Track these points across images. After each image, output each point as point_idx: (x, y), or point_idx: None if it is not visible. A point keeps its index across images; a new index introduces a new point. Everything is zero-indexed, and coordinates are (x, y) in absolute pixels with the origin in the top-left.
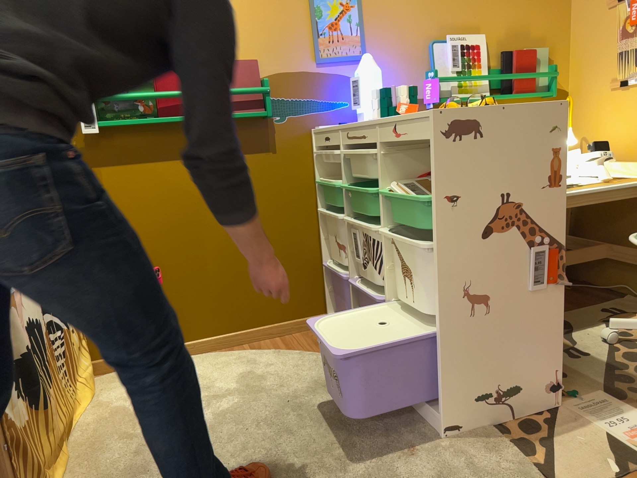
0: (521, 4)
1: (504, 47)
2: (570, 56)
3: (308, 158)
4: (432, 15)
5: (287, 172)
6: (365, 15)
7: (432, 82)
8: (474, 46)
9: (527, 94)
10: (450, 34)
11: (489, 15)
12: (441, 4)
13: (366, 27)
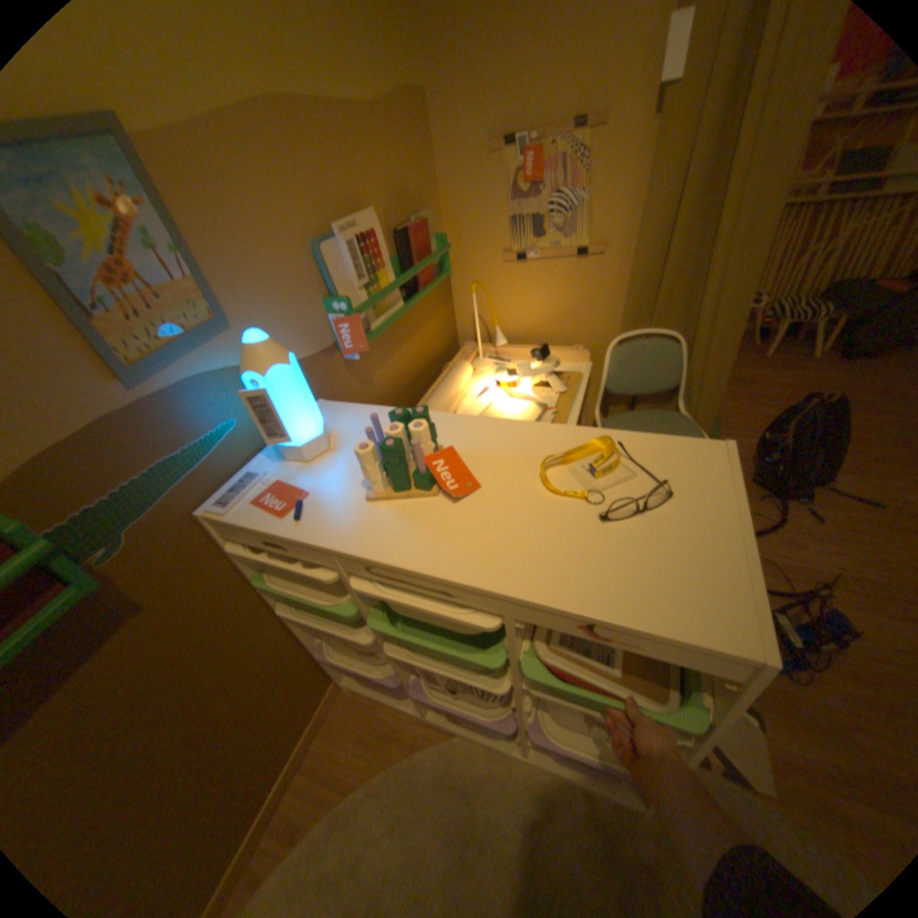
0: (392, 141)
1: (392, 219)
2: (443, 211)
3: (214, 559)
4: (297, 186)
5: (188, 613)
6: (179, 216)
7: (348, 320)
8: (369, 232)
9: (434, 285)
10: (332, 218)
11: (366, 168)
12: (303, 157)
13: (194, 247)
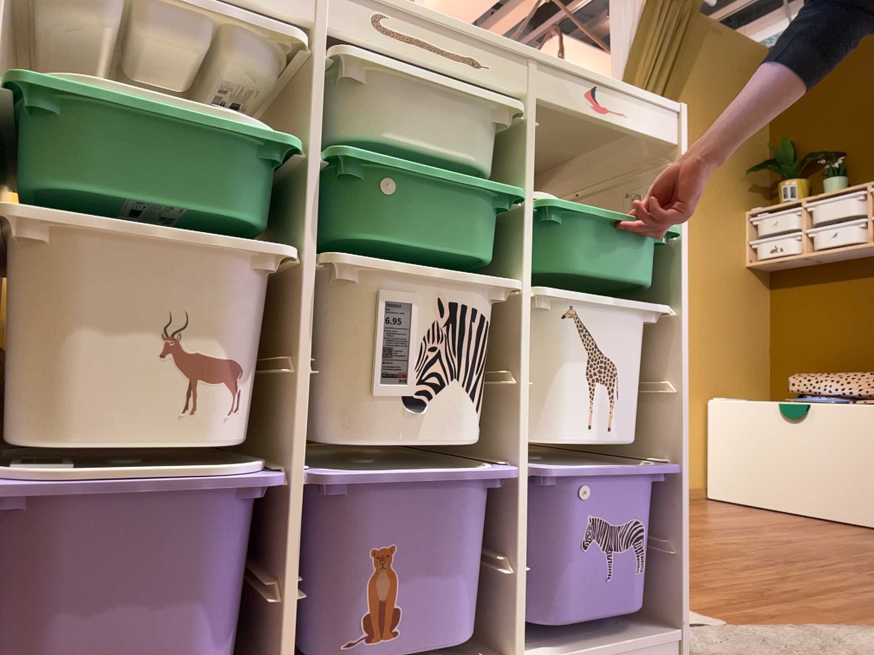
0: None
1: None
2: None
3: None
4: None
5: None
6: None
7: None
8: None
9: None
10: None
11: None
12: None
13: None
